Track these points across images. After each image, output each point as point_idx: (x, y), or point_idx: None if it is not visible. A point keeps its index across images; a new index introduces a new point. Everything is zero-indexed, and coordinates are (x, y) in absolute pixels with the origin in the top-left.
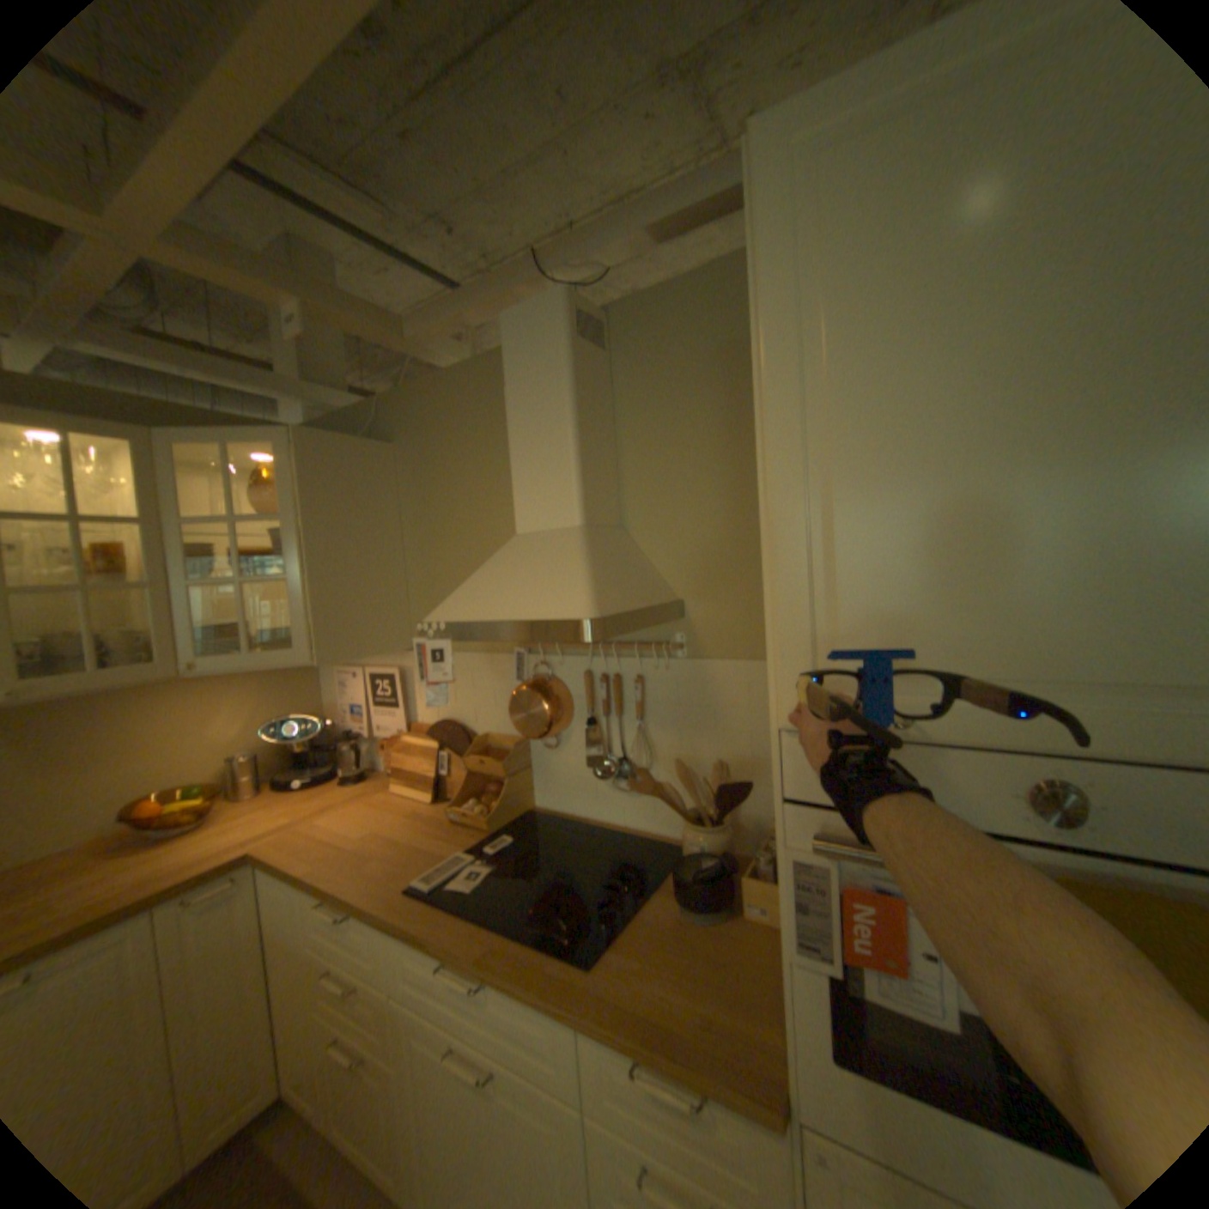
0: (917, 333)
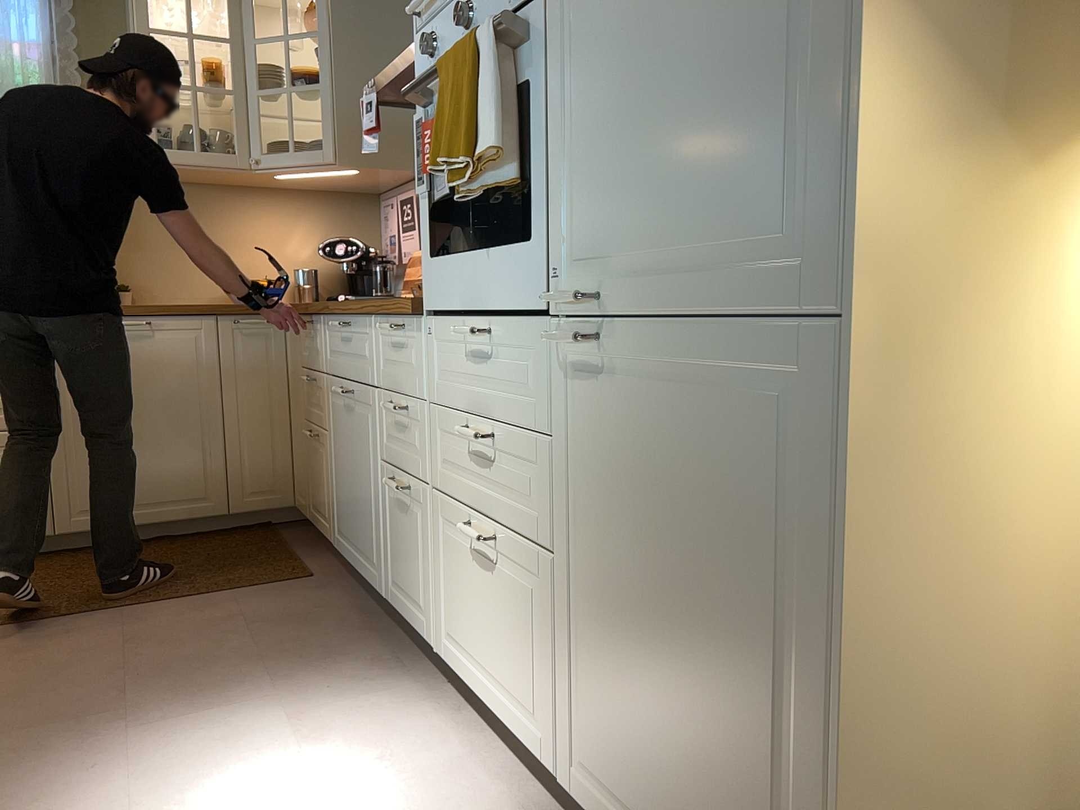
0: None
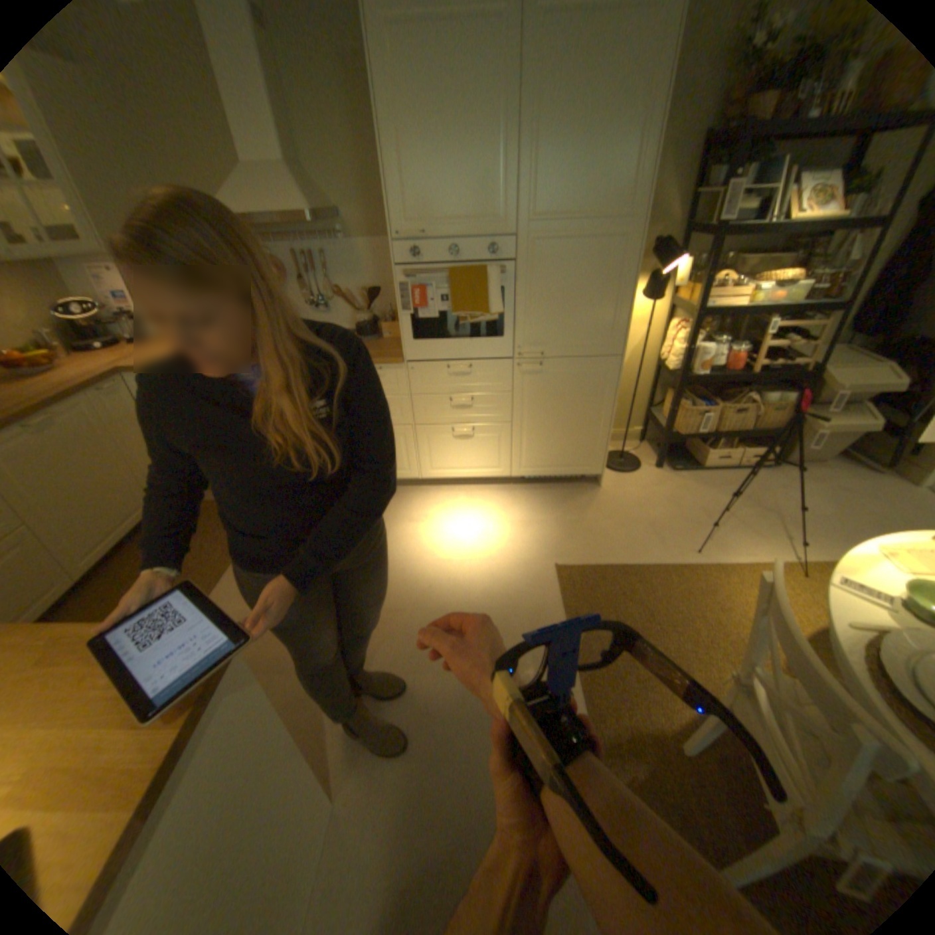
0: (416, 107)
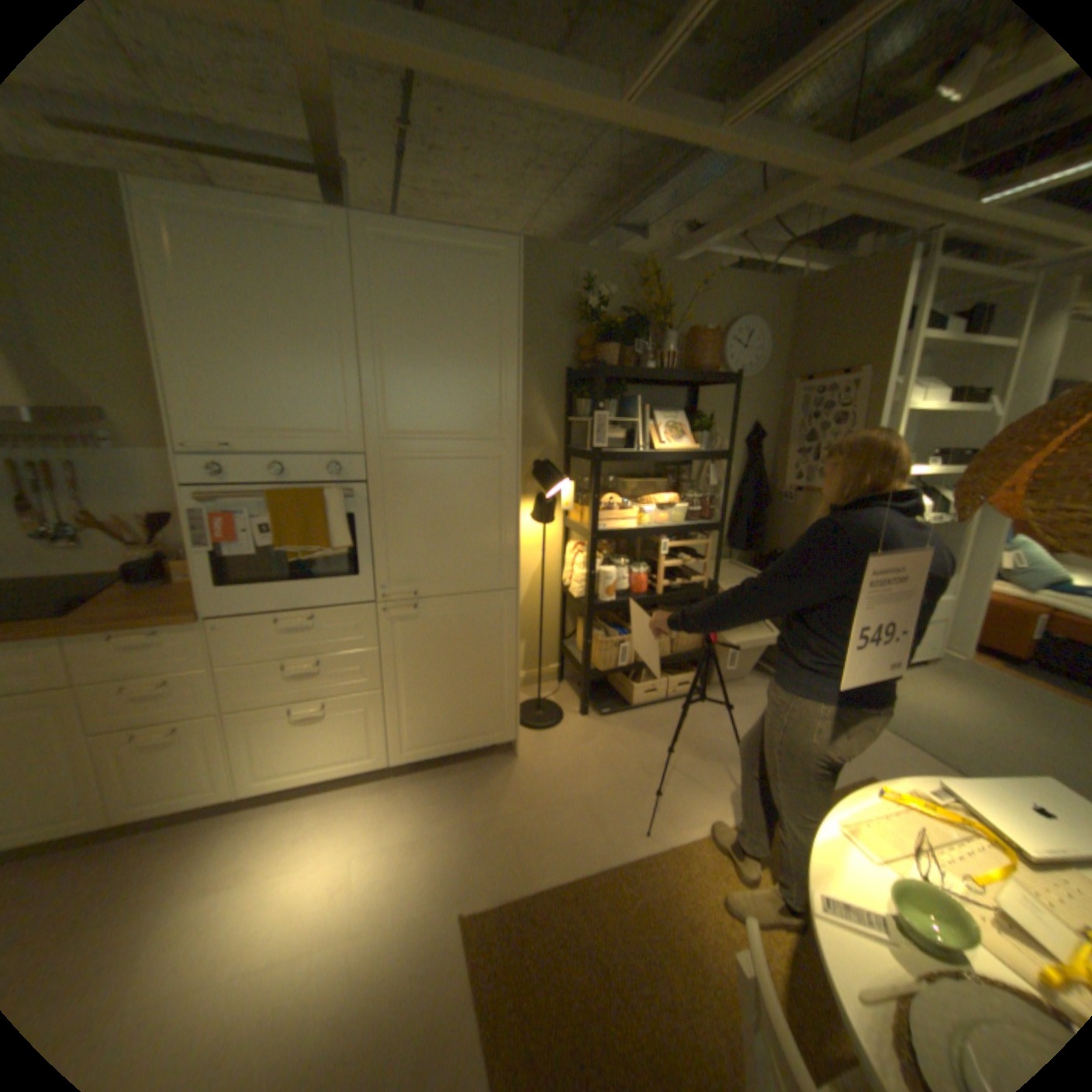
0: (211, 302)
